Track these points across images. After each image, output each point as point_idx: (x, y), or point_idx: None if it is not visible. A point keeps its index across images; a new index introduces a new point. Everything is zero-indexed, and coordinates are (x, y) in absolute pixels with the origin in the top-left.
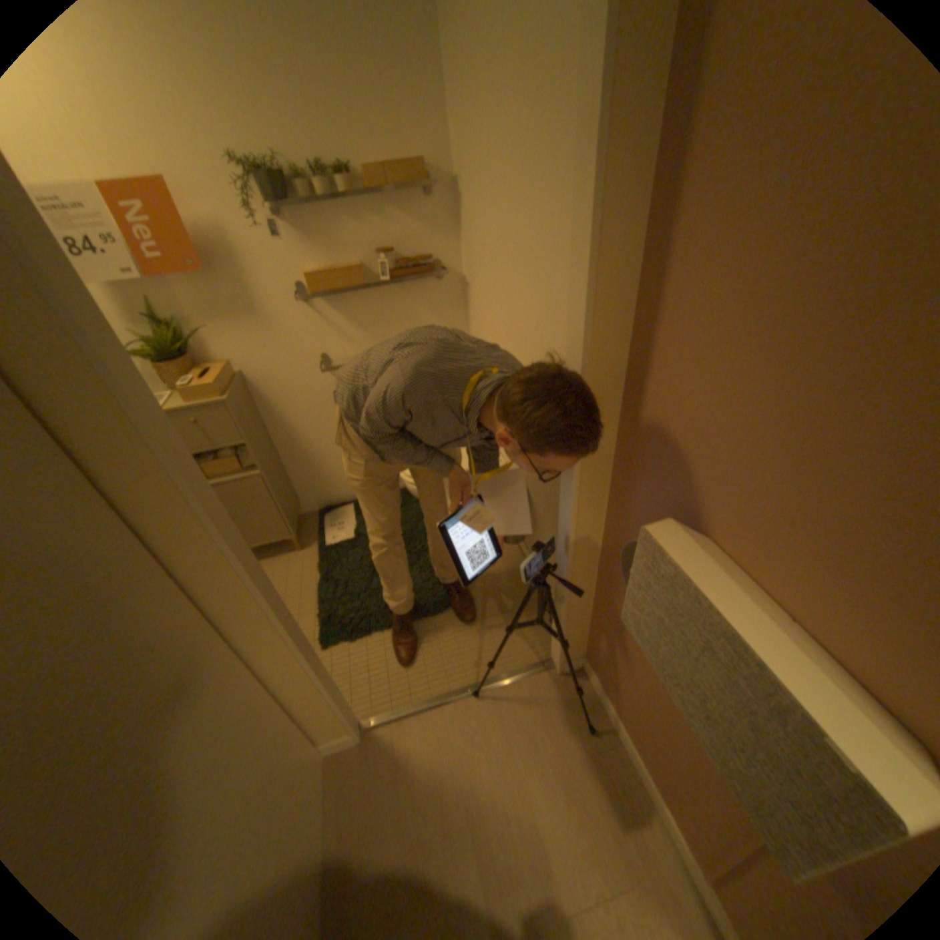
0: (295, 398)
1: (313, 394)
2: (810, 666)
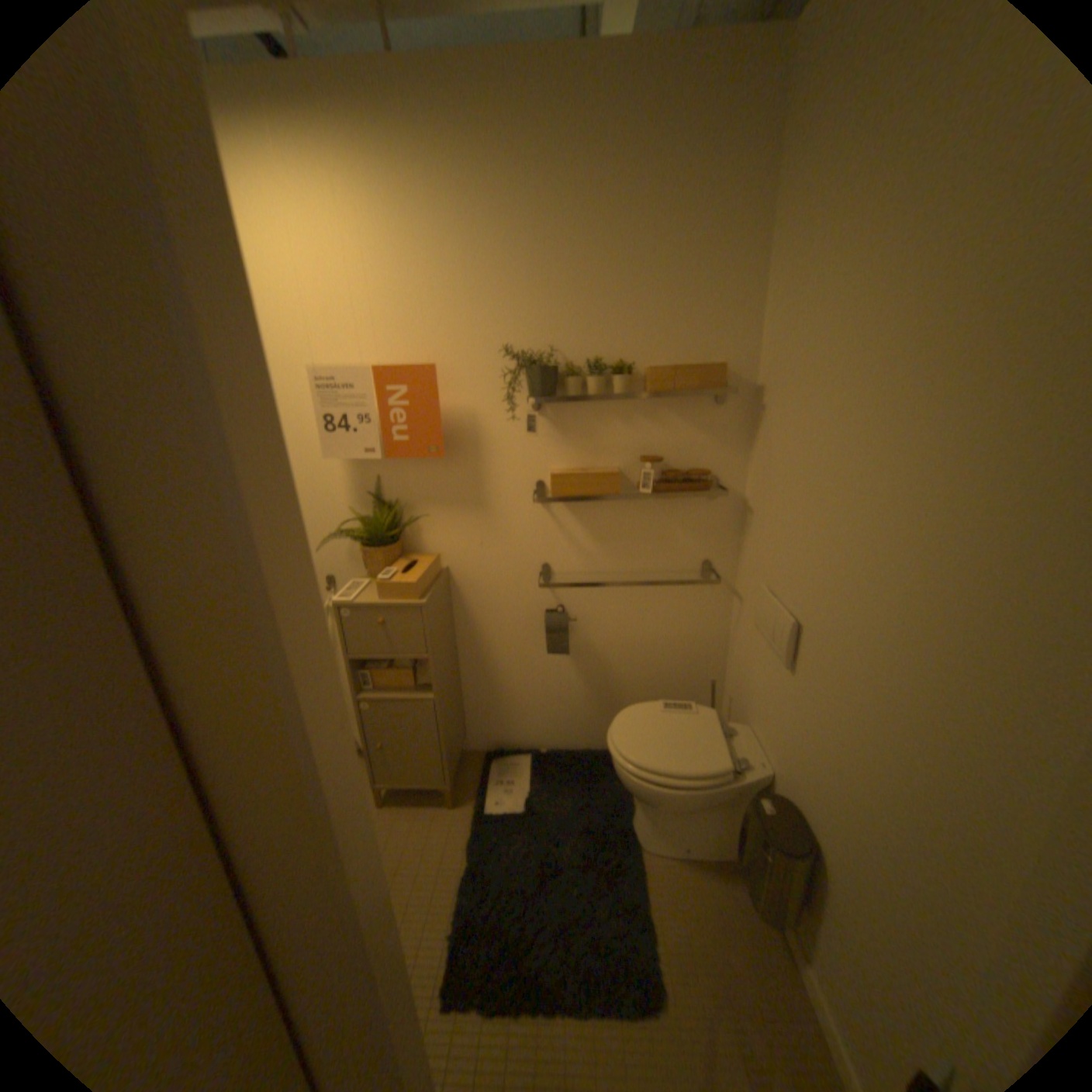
0: (498, 608)
1: (521, 608)
2: None
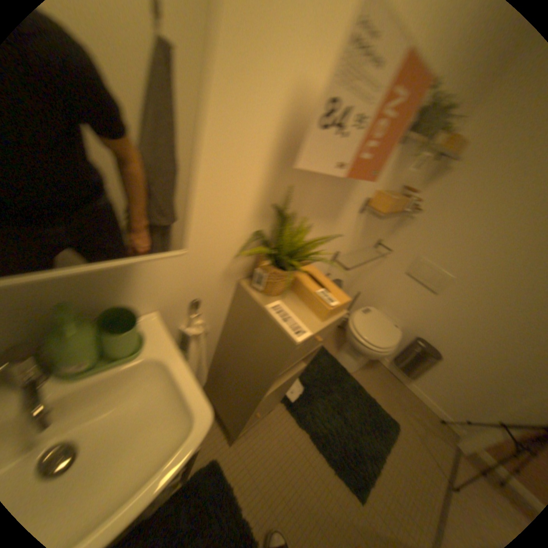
0: None
1: None
2: None
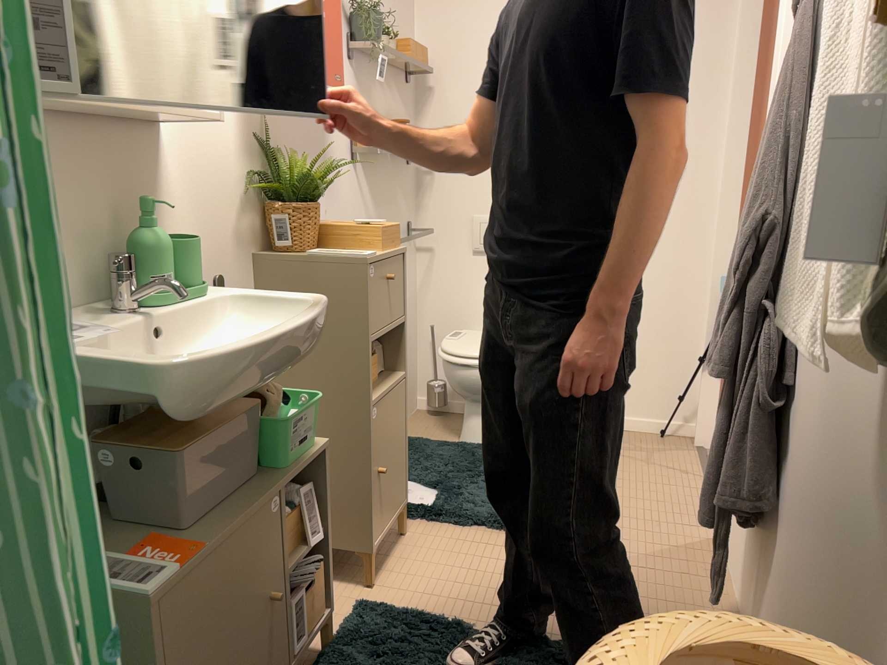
0: None
1: None
2: None
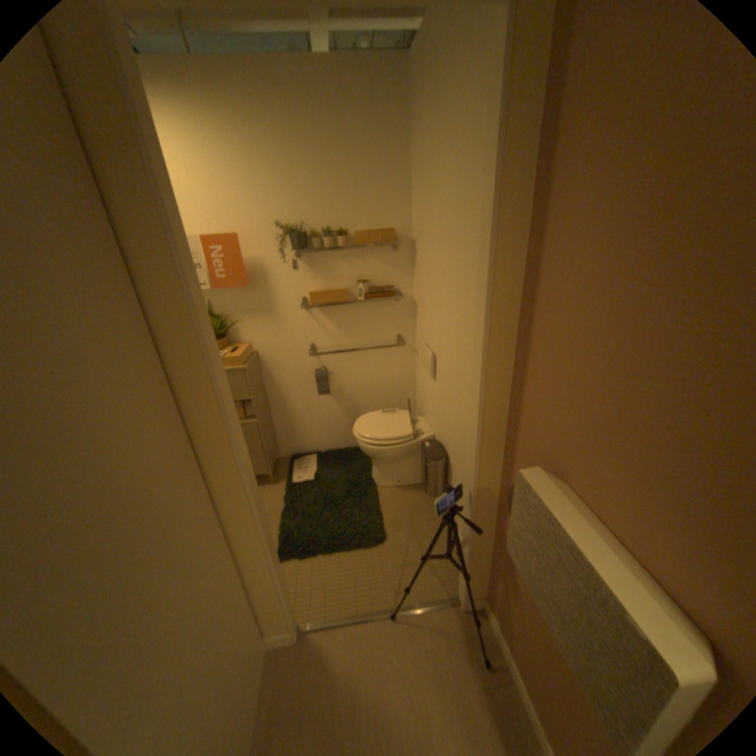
0: (289, 372)
1: (302, 371)
2: (625, 570)
